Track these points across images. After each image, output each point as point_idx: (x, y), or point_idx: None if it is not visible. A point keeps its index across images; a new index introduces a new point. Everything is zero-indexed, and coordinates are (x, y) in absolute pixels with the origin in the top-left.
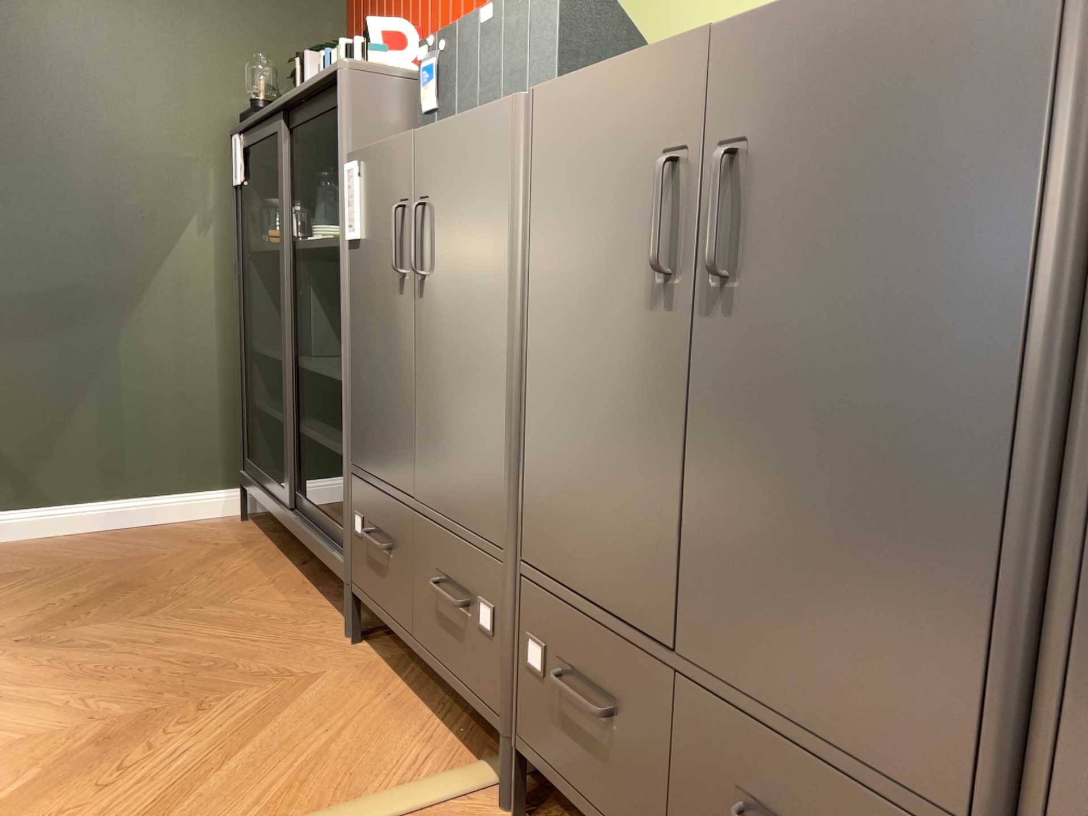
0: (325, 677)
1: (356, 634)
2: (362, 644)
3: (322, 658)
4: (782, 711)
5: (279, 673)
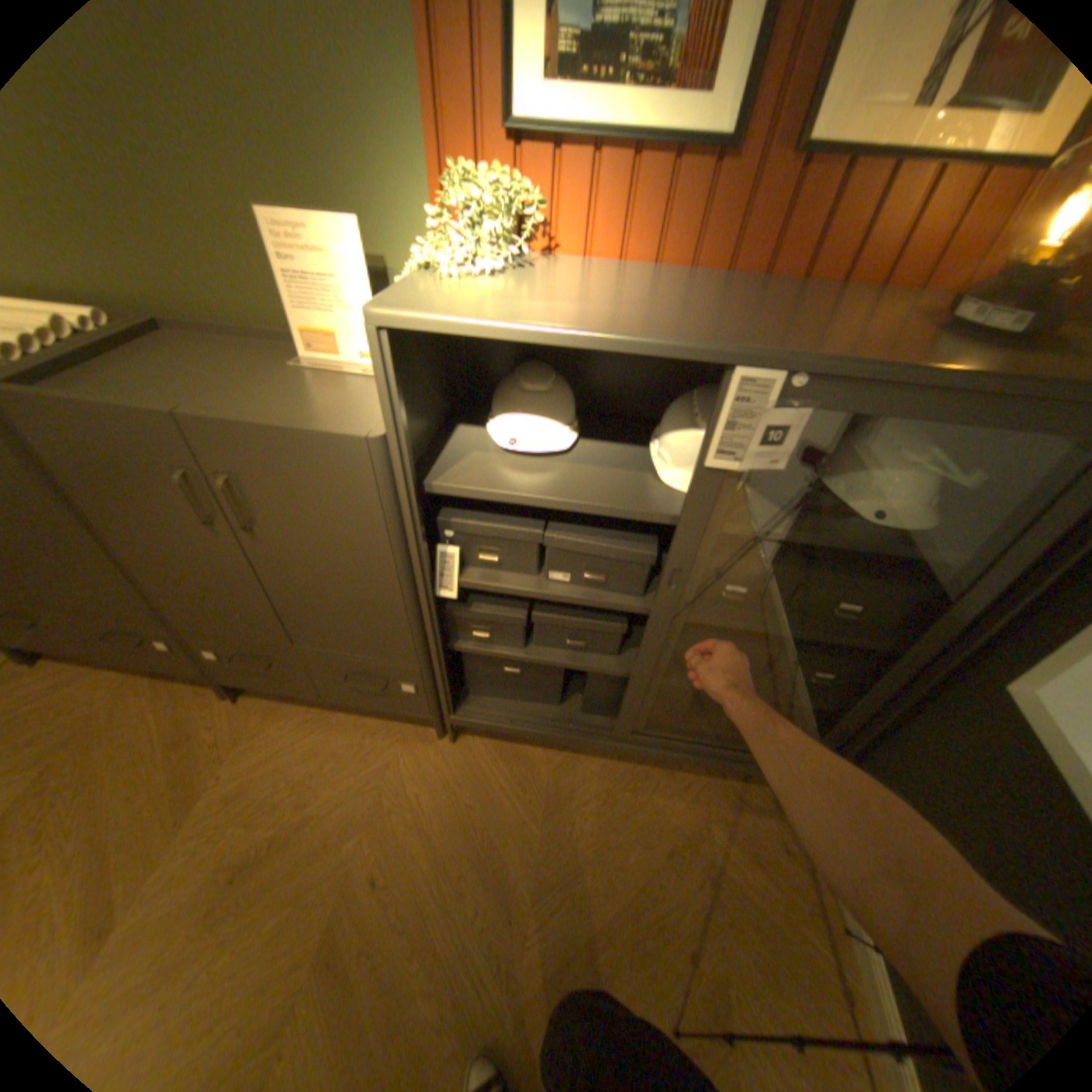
0: None
1: None
2: None
3: None
4: (89, 610)
5: None
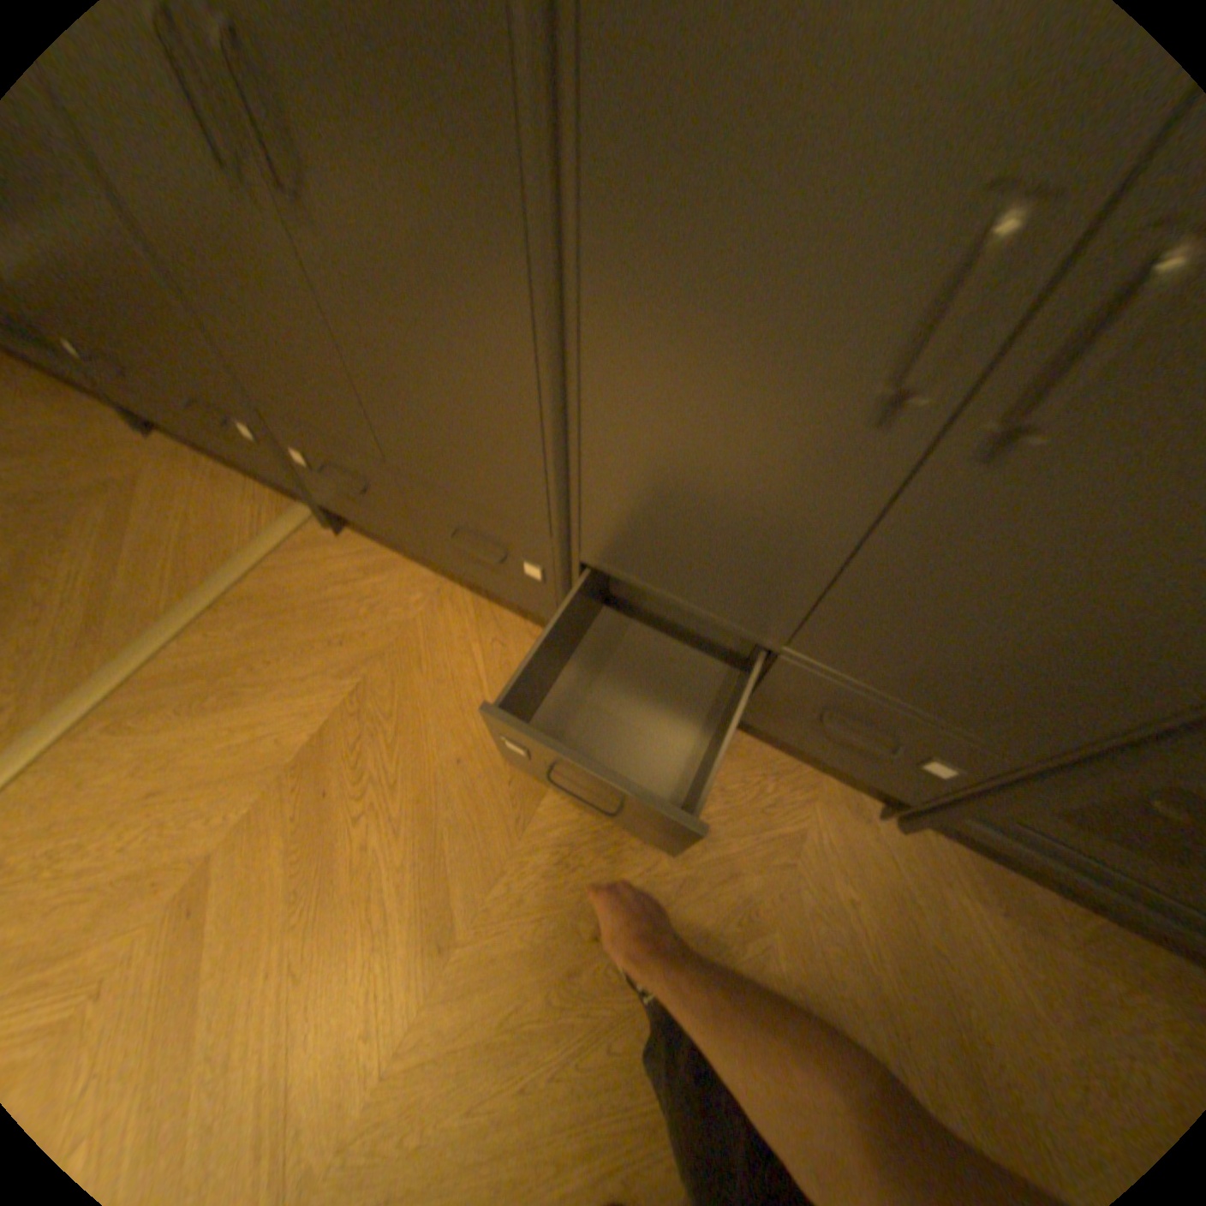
0: (144, 473)
1: (143, 426)
2: (154, 433)
3: (129, 457)
4: (455, 493)
5: (102, 482)
